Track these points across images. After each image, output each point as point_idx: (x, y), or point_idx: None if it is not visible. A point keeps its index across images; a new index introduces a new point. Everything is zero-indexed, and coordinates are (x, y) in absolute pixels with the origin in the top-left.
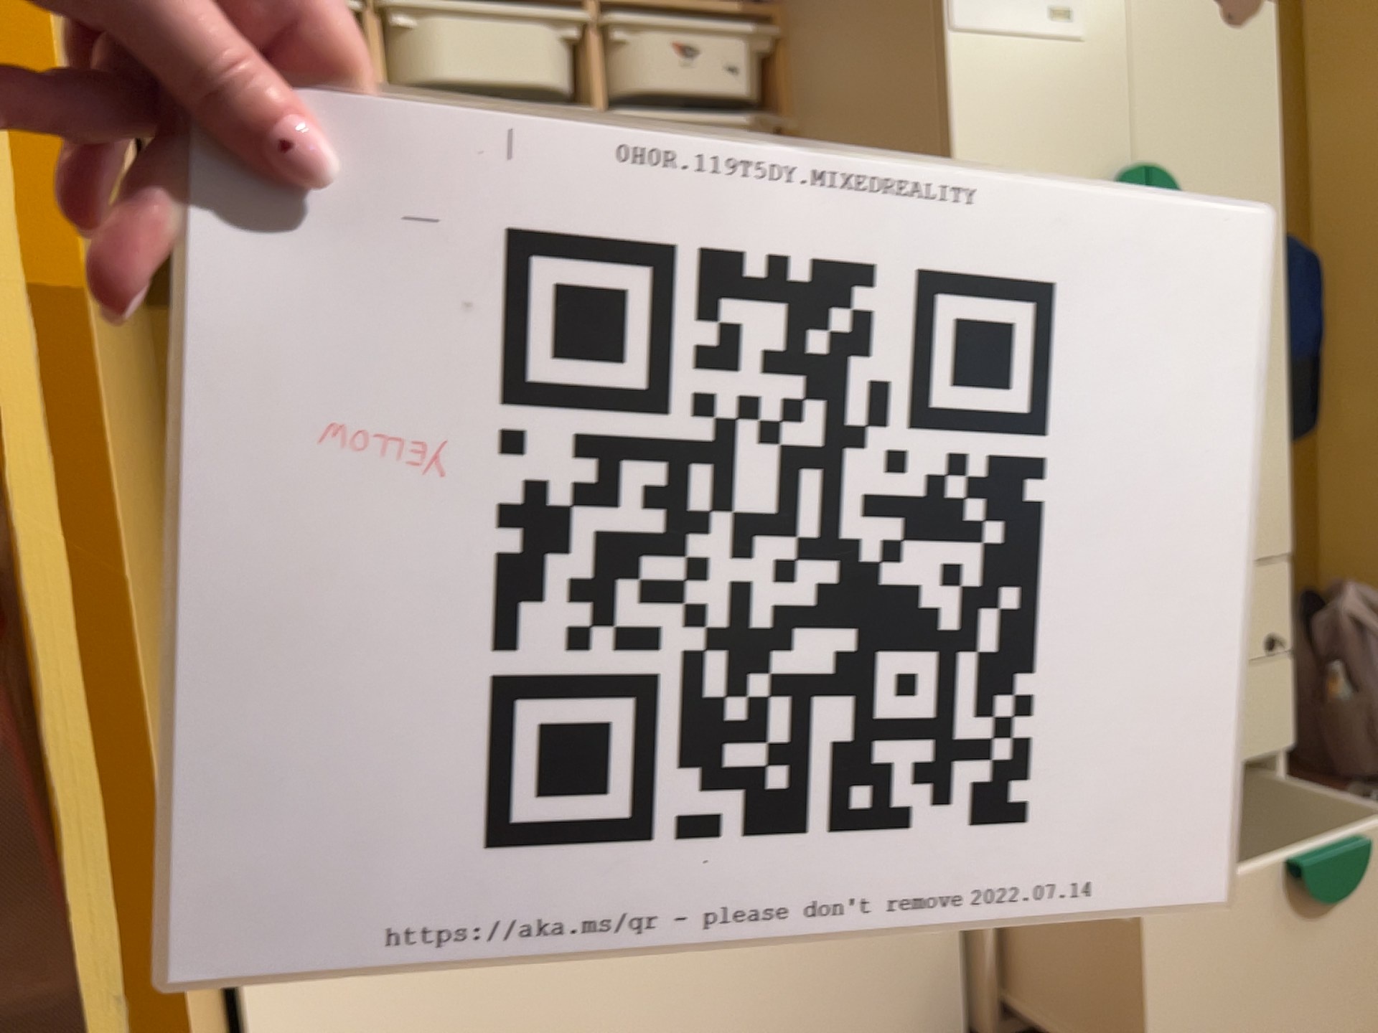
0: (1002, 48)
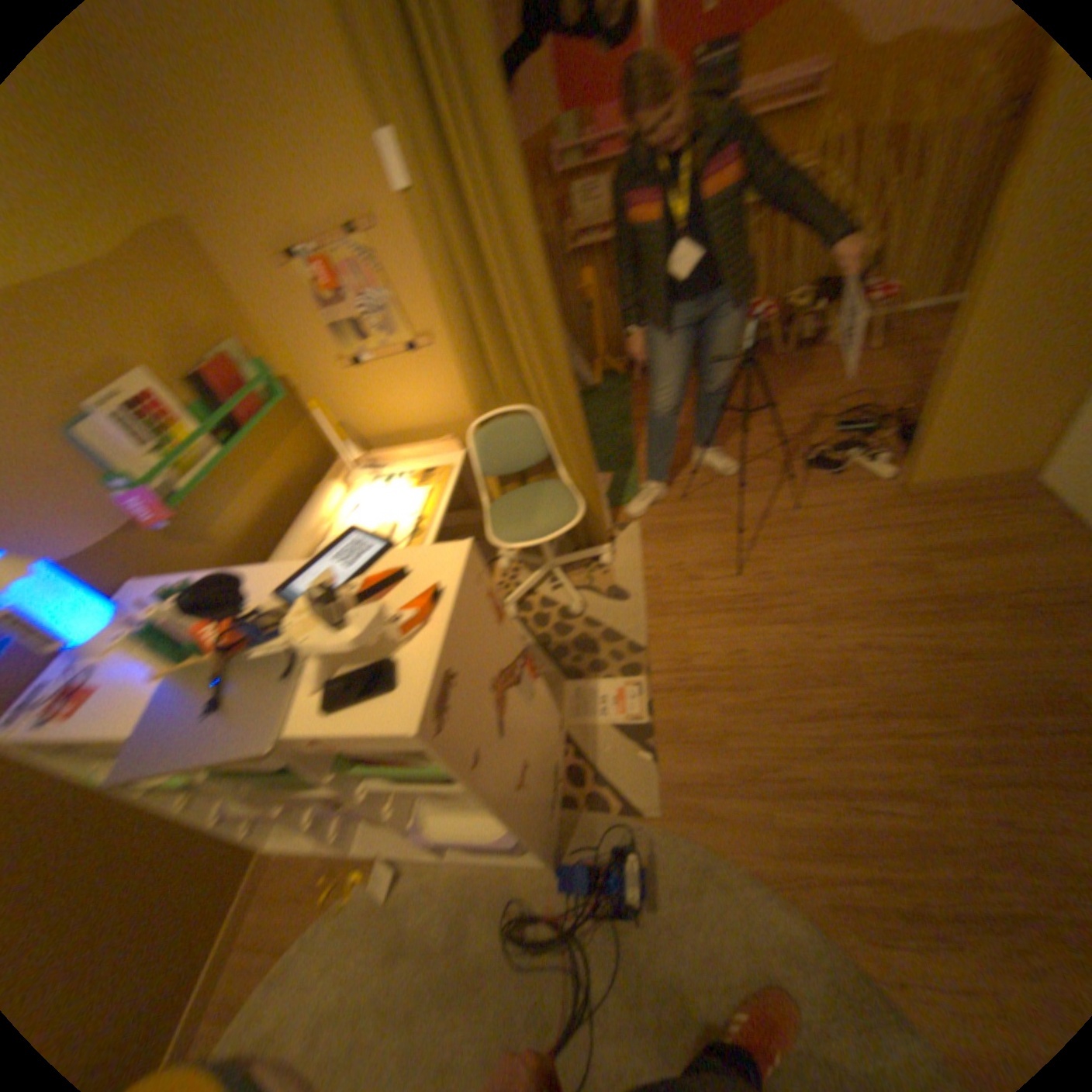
0: None
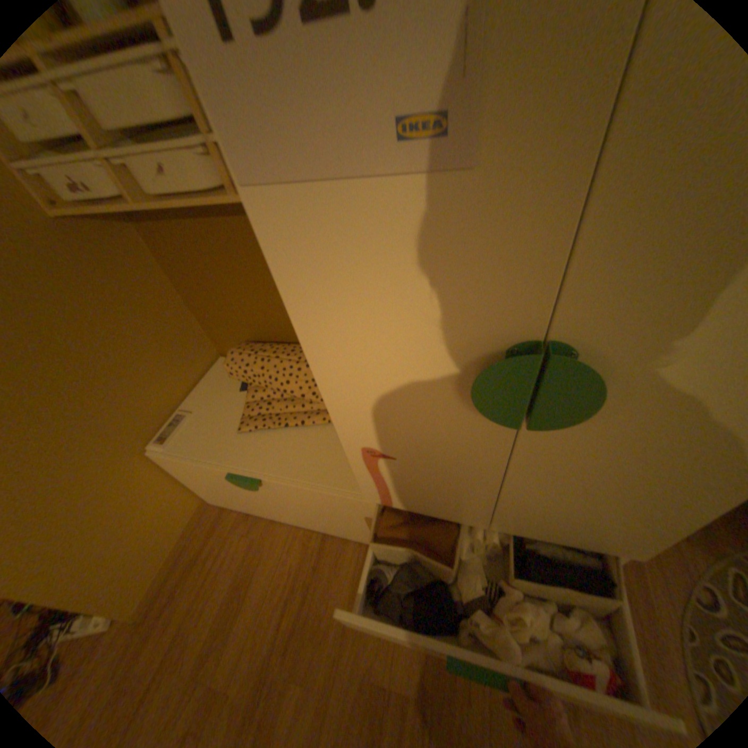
0: (318, 200)
